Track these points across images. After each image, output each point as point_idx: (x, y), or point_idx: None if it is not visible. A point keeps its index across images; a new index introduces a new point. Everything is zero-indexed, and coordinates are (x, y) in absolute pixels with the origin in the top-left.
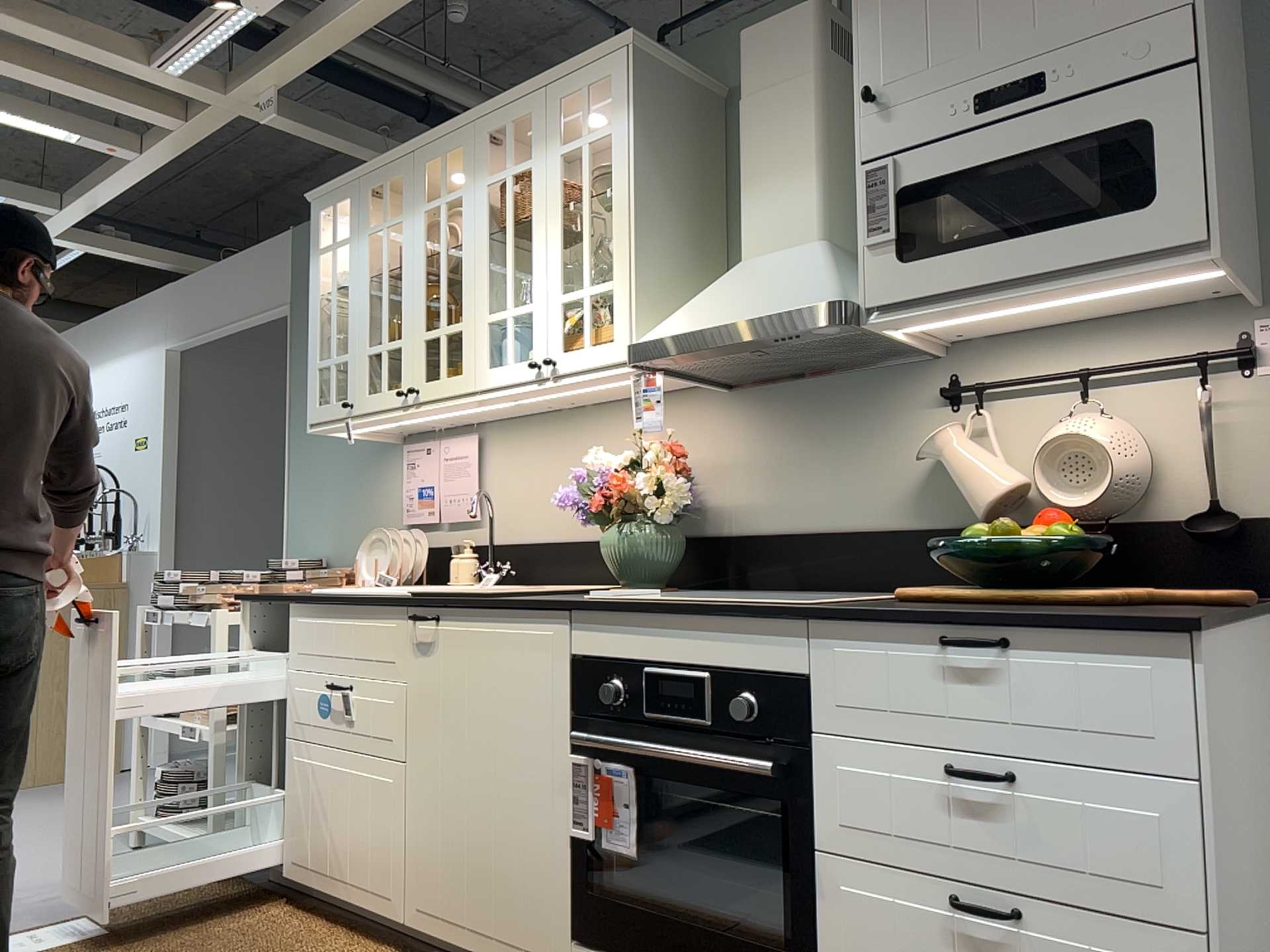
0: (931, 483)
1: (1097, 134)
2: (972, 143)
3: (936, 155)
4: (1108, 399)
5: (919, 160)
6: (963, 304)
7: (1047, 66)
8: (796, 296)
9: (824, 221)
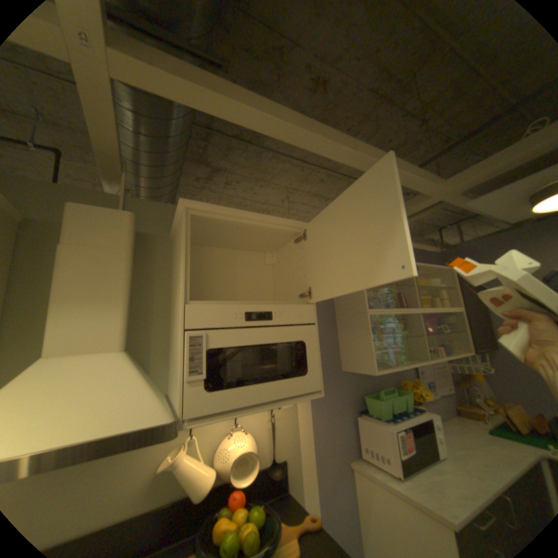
0: (157, 480)
1: (290, 342)
2: (245, 333)
3: (228, 335)
4: (240, 421)
5: (219, 335)
6: (238, 415)
7: (274, 308)
8: (130, 412)
9: (124, 338)
